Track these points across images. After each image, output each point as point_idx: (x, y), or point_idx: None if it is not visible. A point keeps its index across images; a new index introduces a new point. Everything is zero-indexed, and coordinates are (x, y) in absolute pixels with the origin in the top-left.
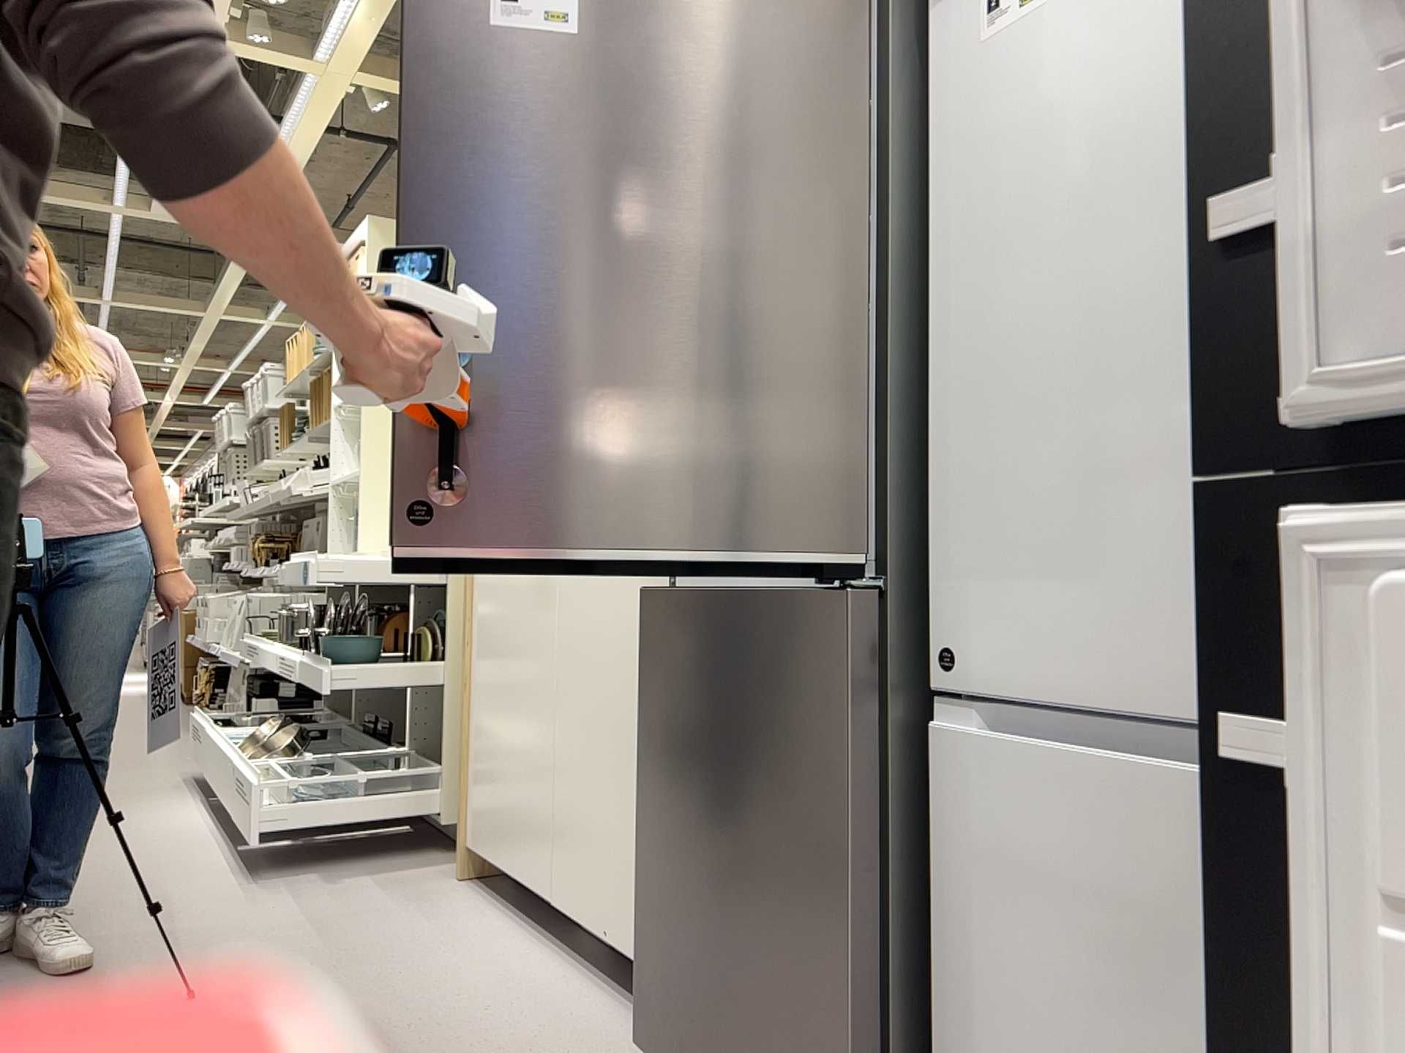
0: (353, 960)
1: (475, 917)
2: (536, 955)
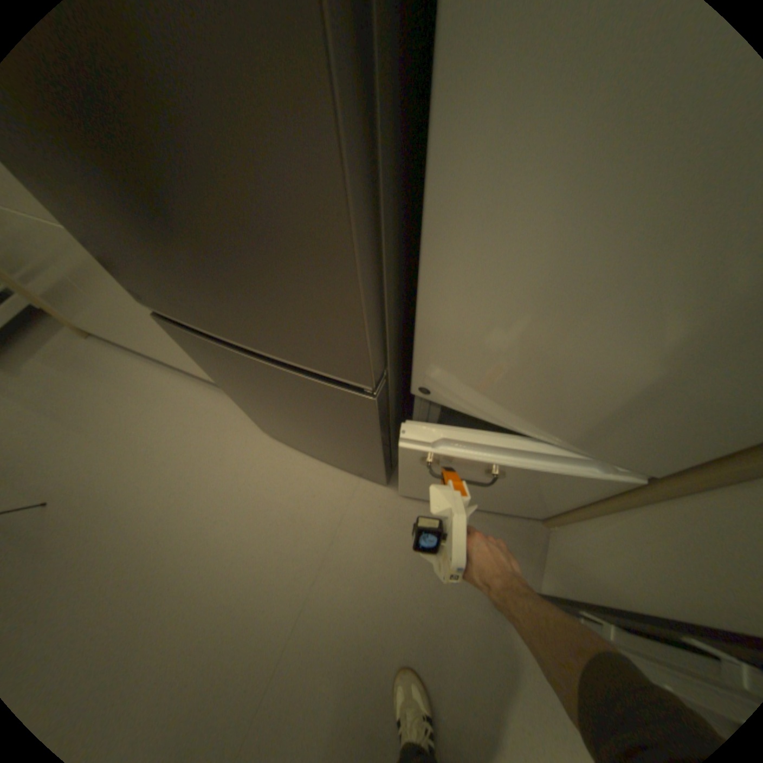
0: (91, 429)
1: (119, 365)
2: (171, 379)
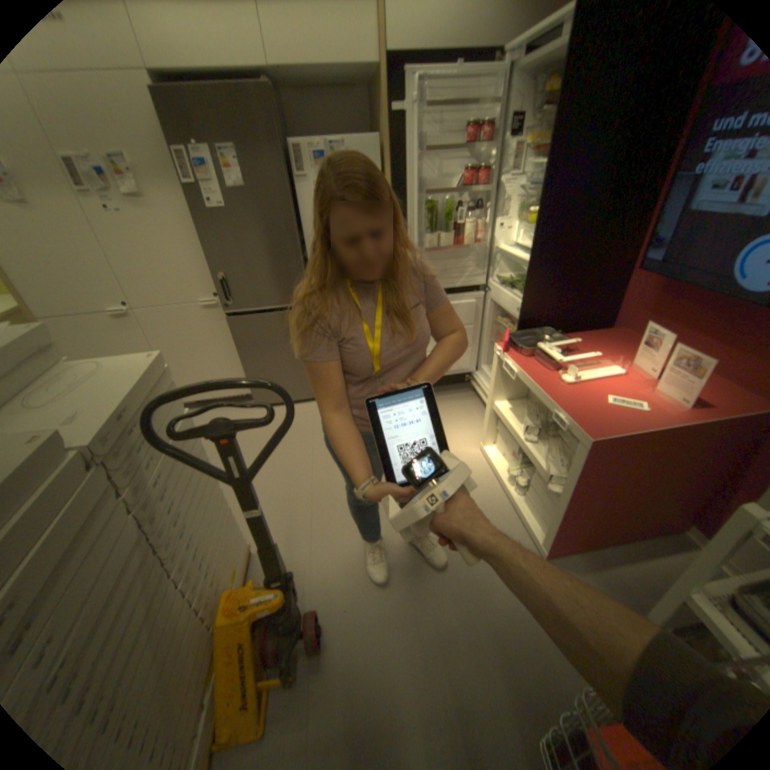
0: None
1: None
2: None
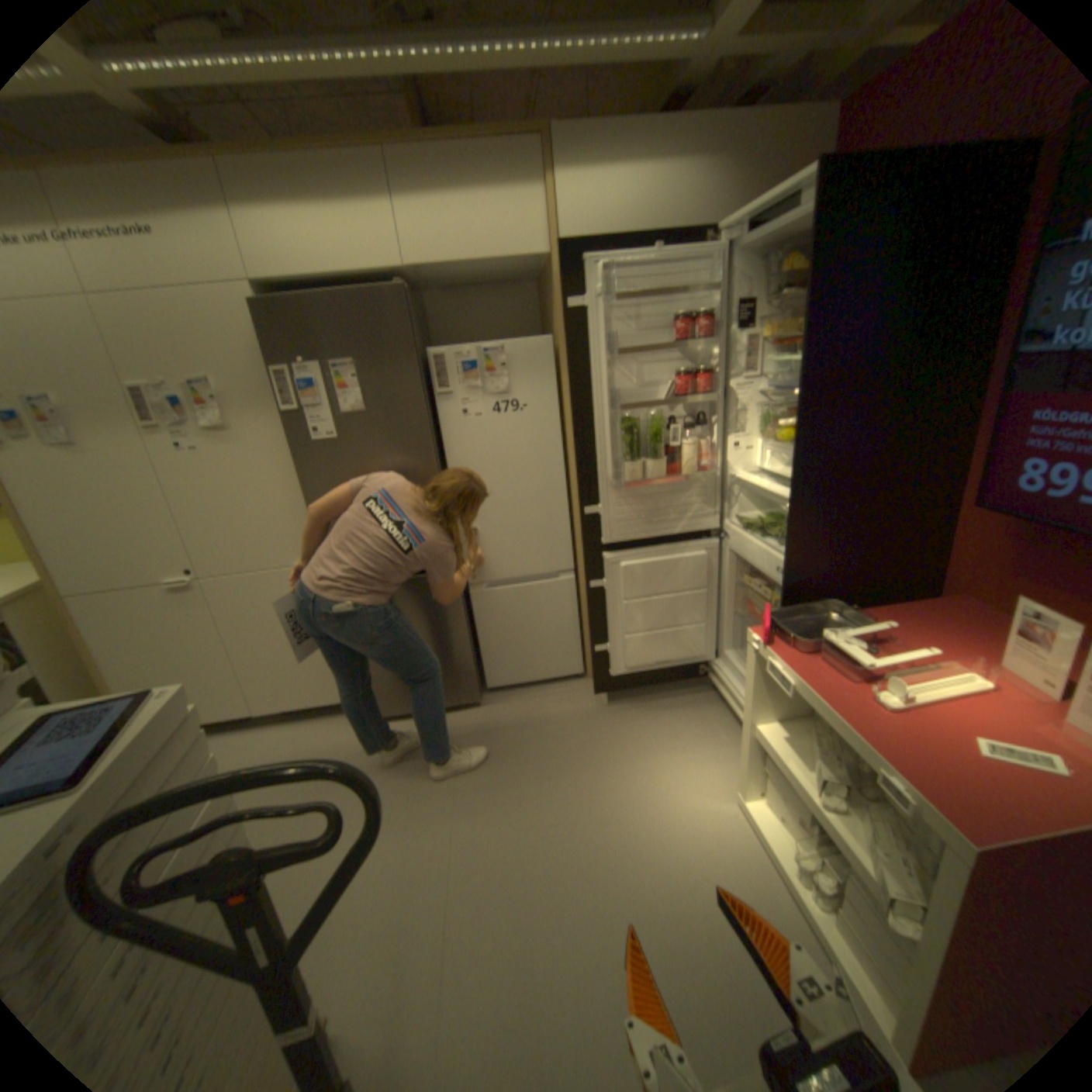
0: None
1: None
2: (257, 735)
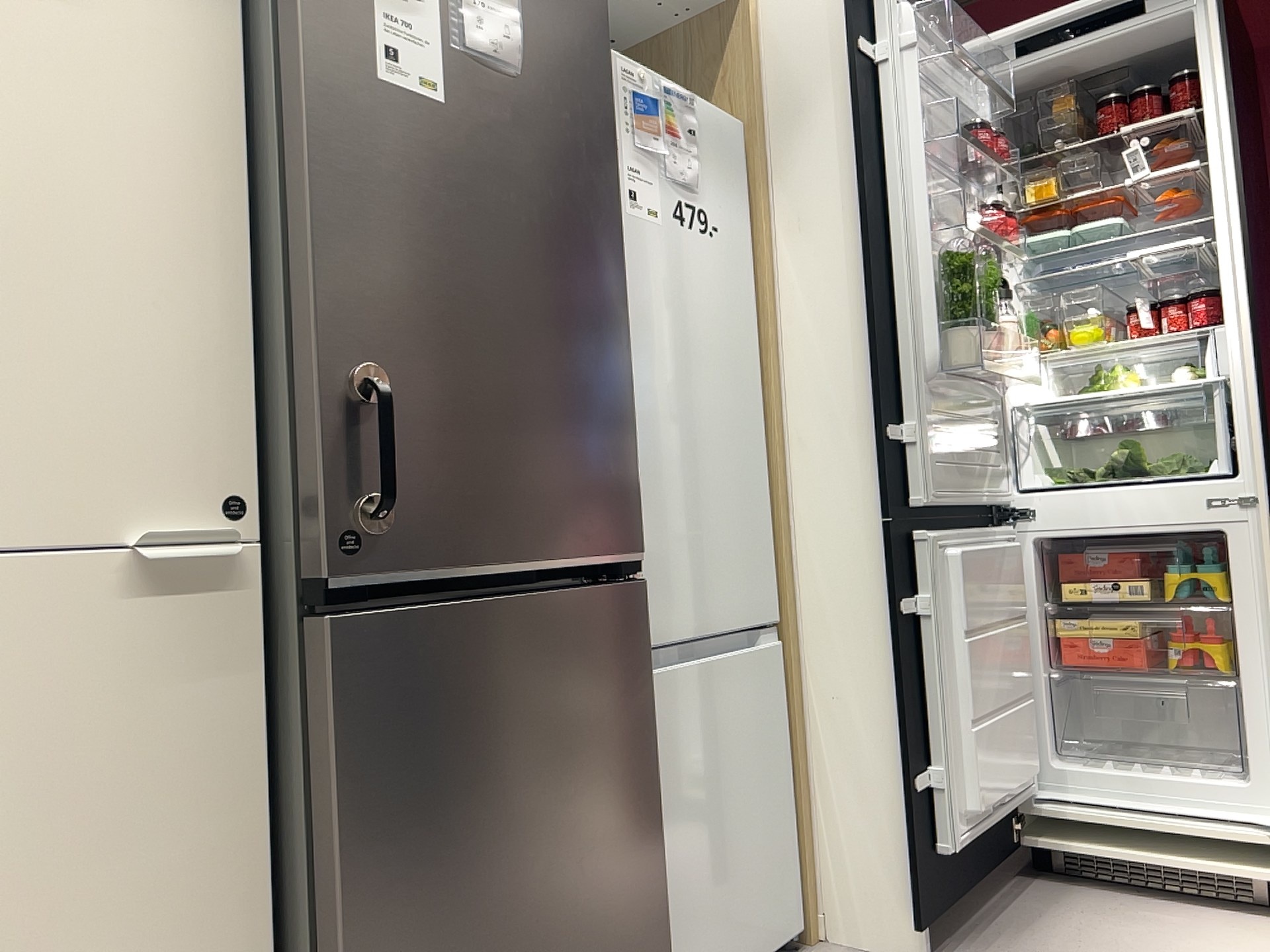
0: None
1: None
2: None
